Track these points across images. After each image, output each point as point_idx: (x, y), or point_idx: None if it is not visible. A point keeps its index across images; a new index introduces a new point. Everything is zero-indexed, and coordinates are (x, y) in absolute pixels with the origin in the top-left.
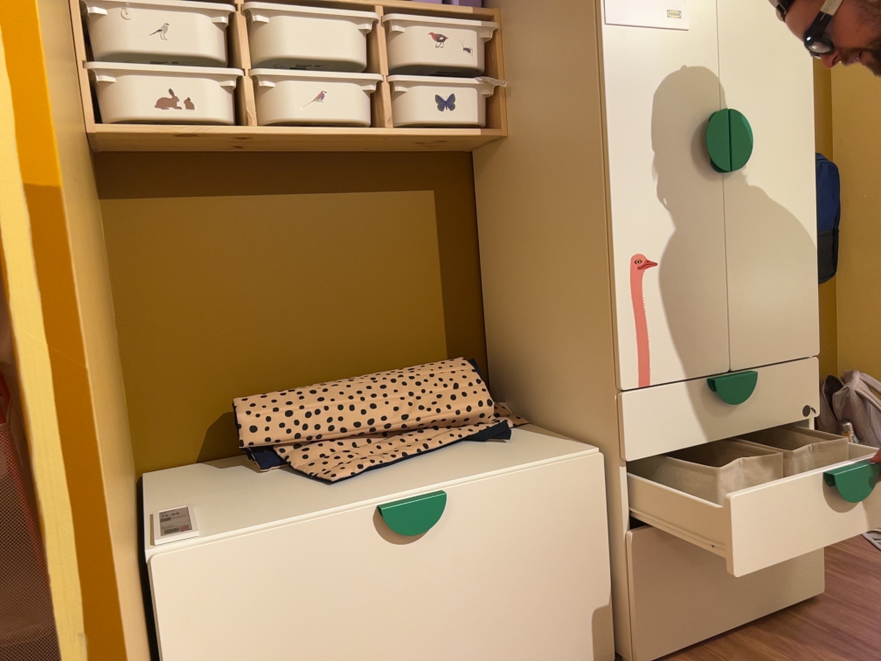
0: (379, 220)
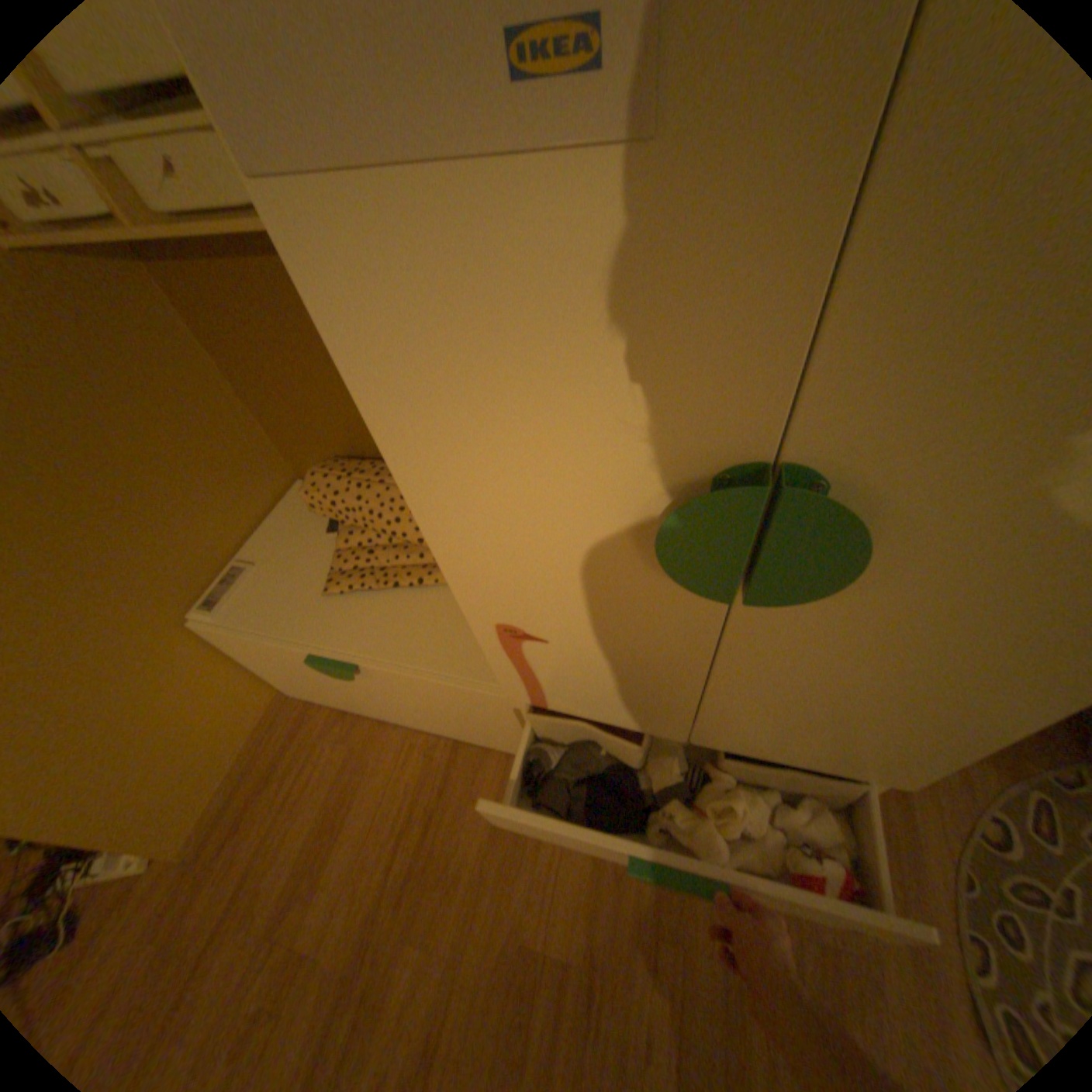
0: None
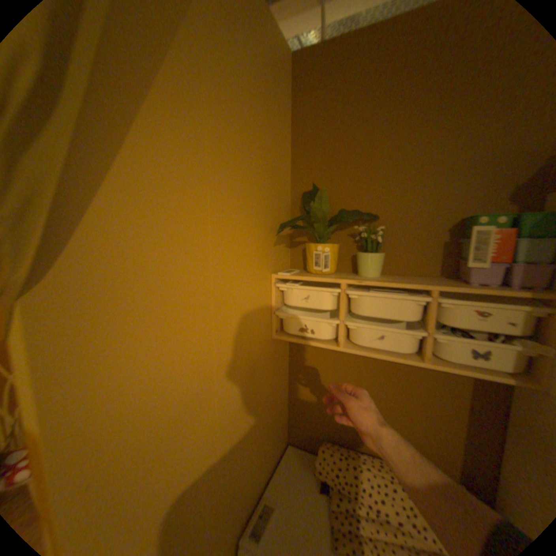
0: (423, 384)
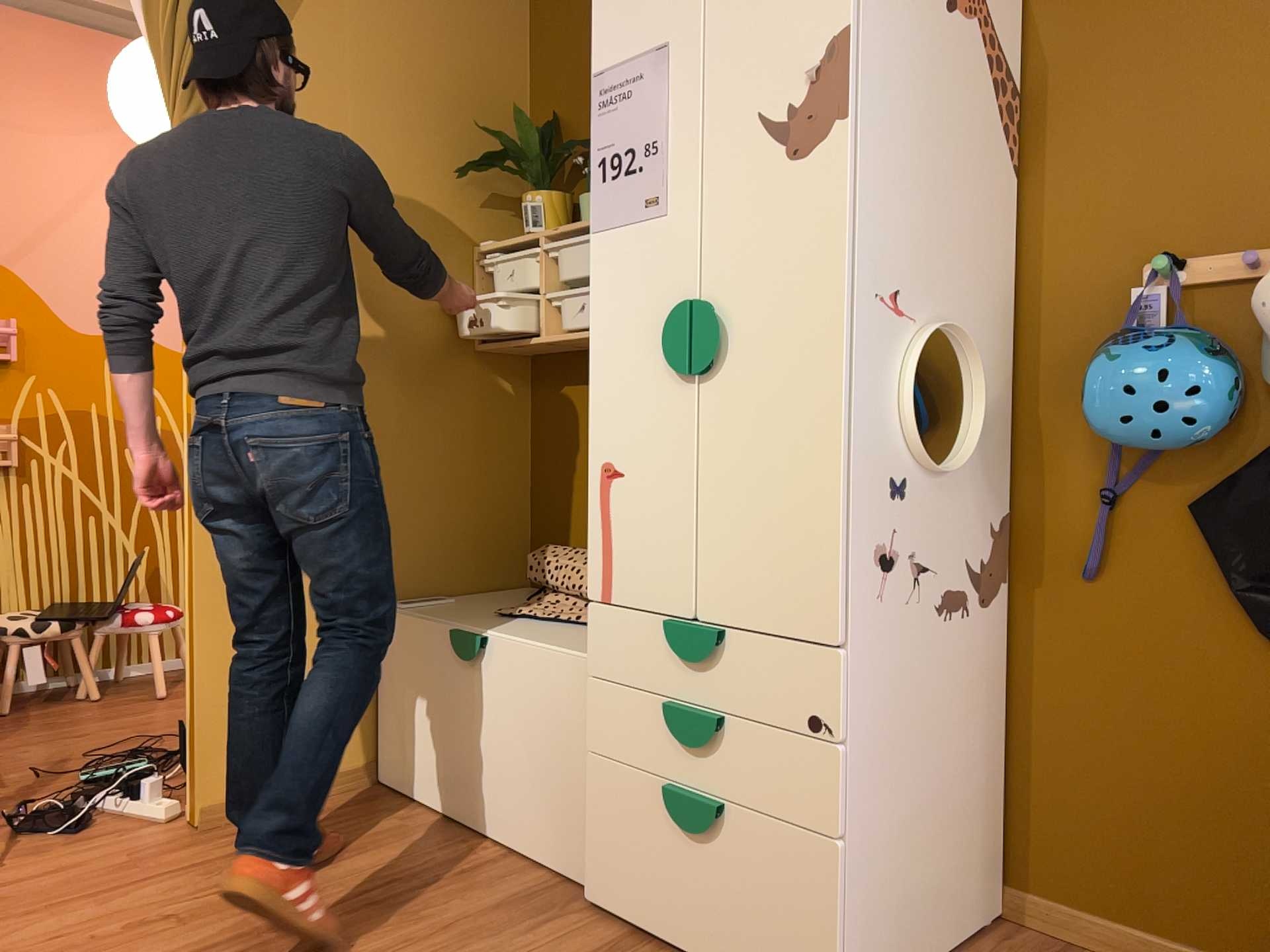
0: None
